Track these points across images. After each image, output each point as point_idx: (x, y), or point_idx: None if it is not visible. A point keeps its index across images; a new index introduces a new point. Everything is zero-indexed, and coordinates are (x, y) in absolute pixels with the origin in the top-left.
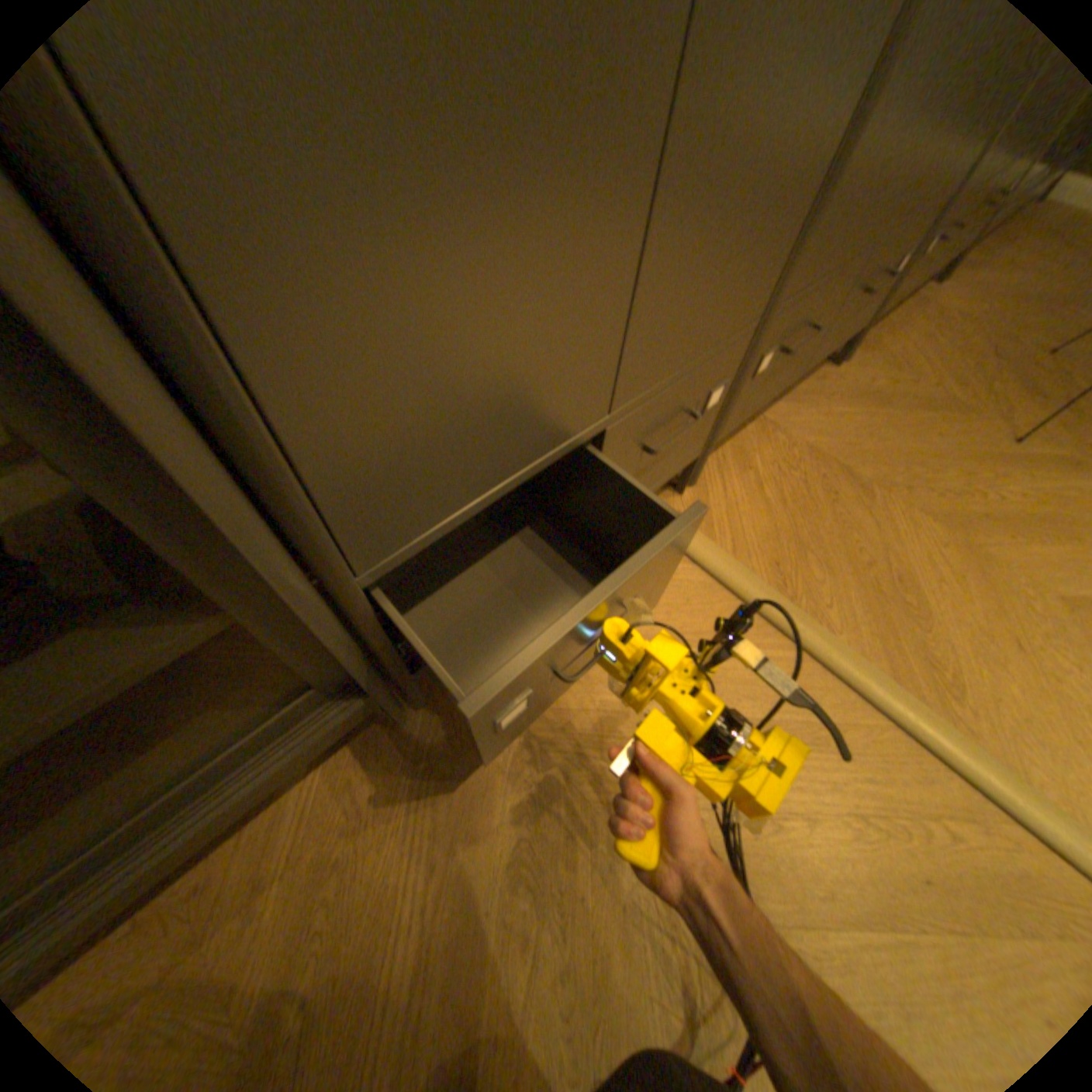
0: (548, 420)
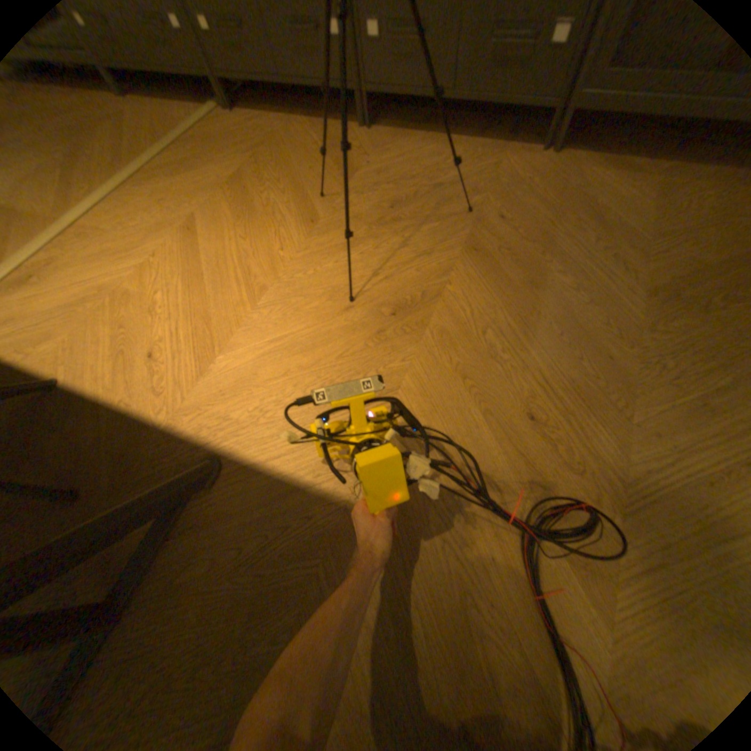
0: None
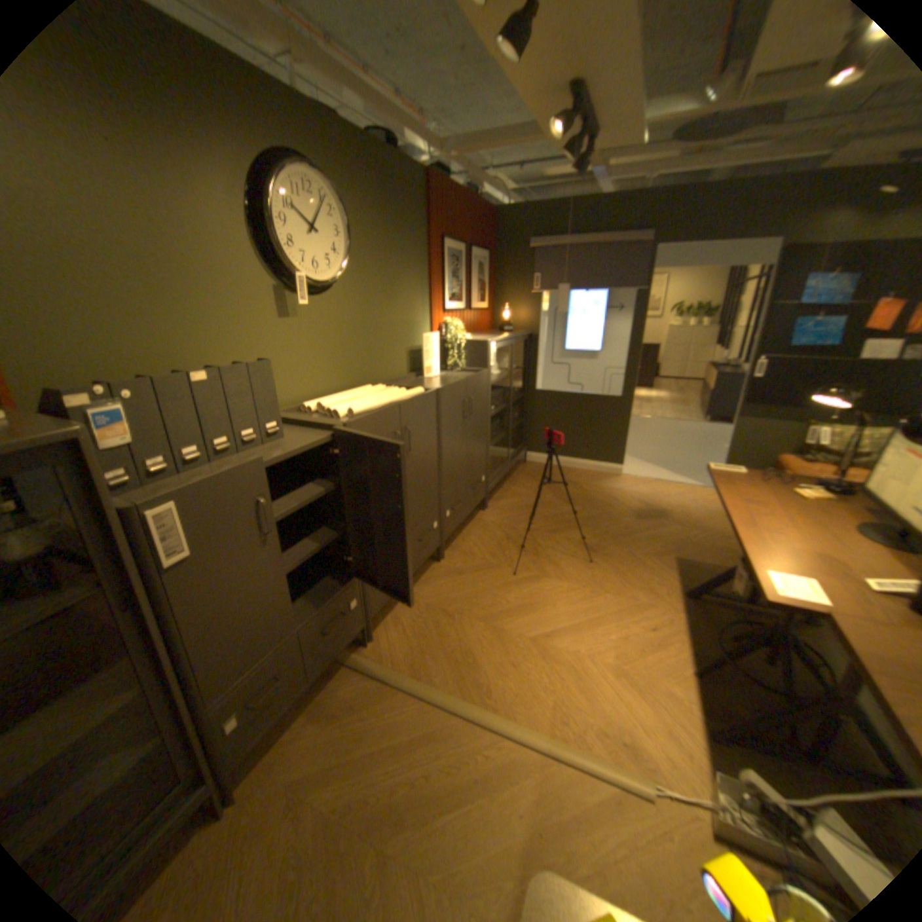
0: (270, 637)
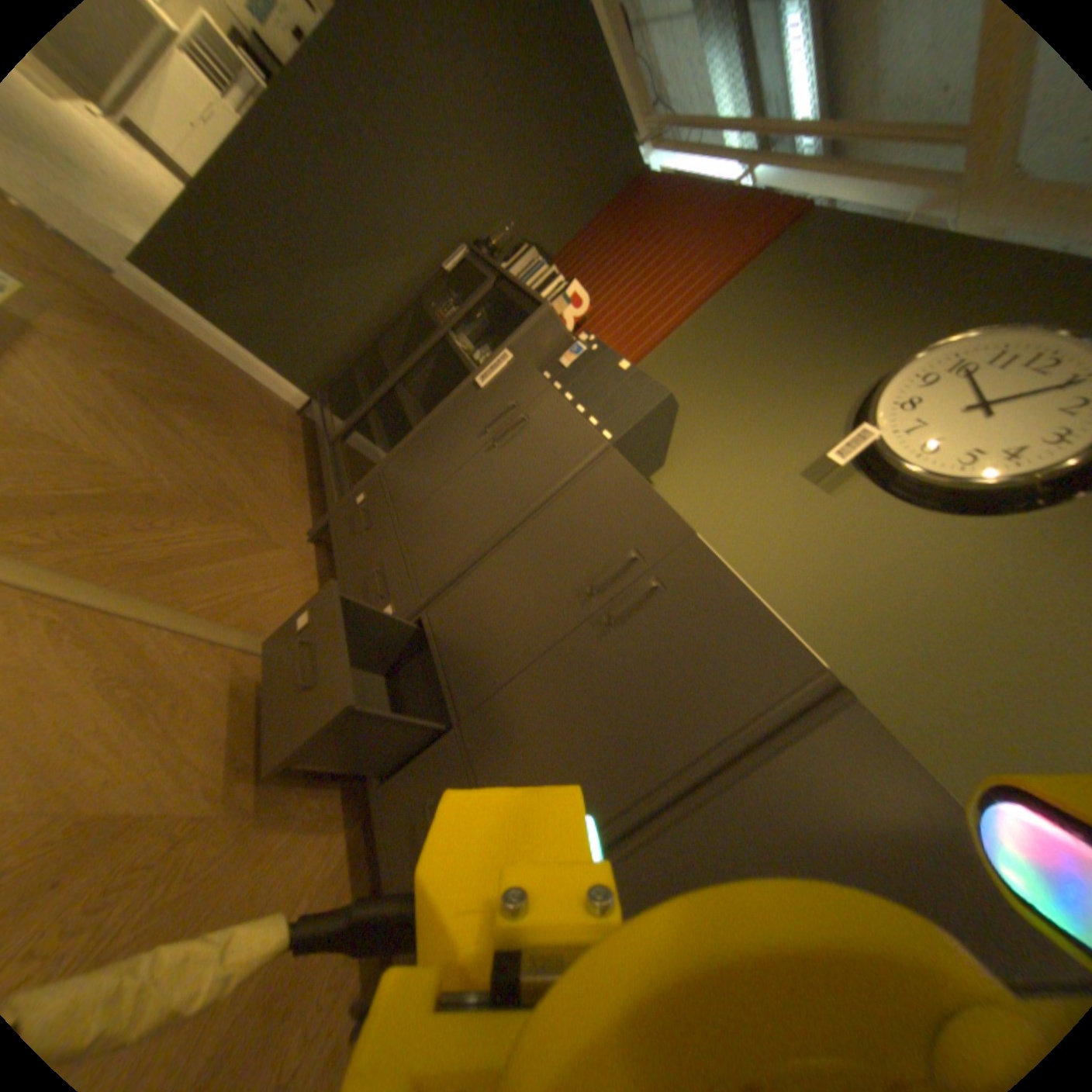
0: (403, 496)
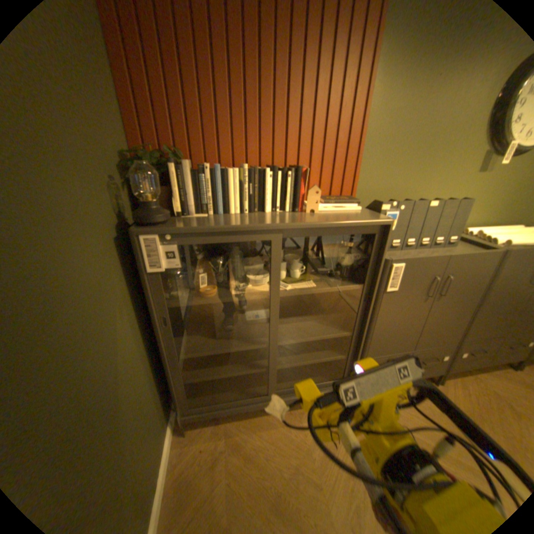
0: (402, 348)
